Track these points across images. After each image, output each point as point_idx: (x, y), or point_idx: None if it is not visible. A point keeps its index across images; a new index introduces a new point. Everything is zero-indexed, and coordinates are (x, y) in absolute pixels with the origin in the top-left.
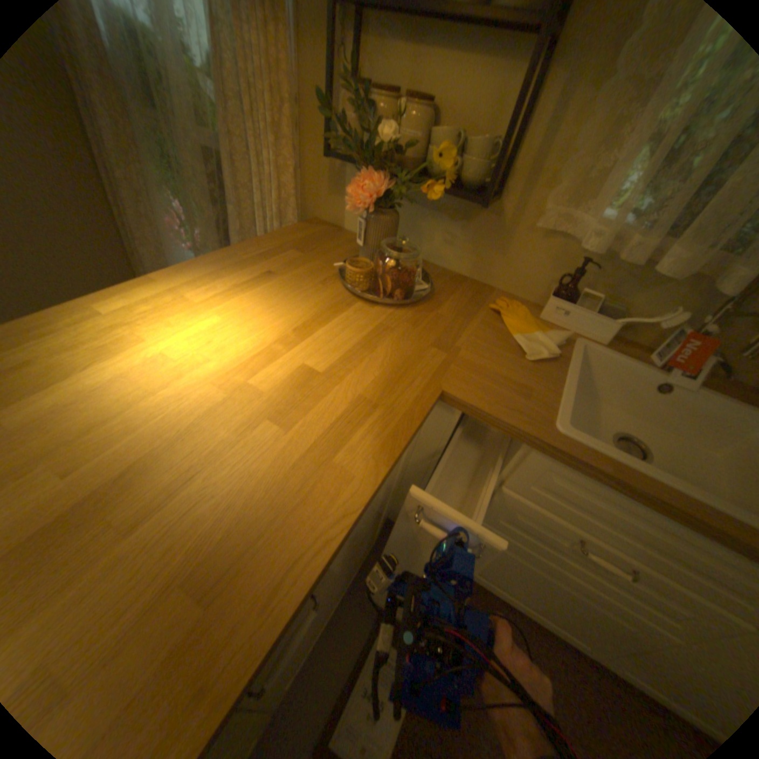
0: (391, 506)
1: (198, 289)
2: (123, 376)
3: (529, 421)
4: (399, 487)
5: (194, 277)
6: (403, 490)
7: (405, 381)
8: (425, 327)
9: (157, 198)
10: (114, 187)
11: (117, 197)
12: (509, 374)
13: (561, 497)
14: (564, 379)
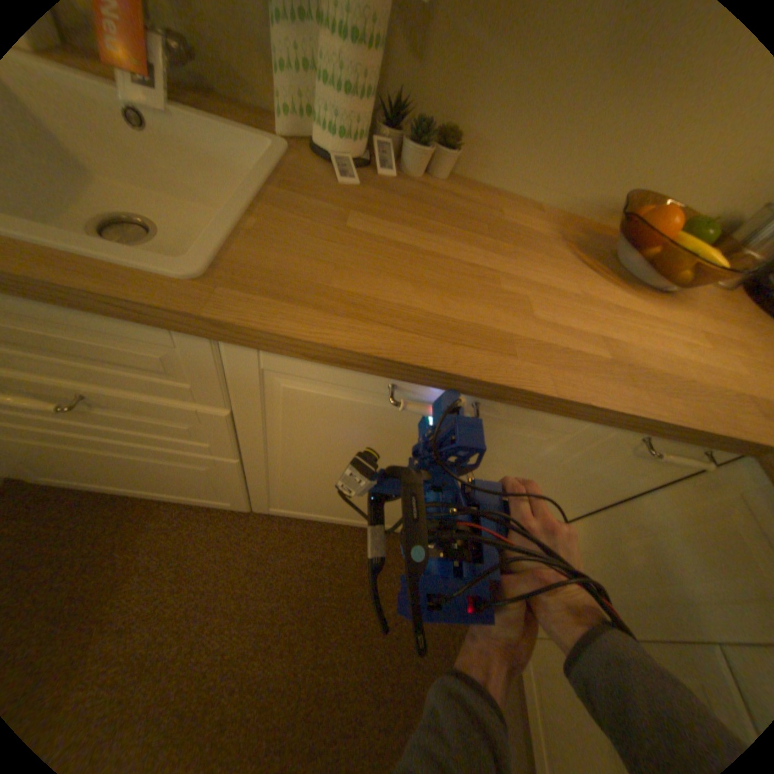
0: None
1: None
2: None
3: None
4: None
5: None
6: None
7: None
8: None
9: None
10: None
11: None
12: None
13: None
14: None
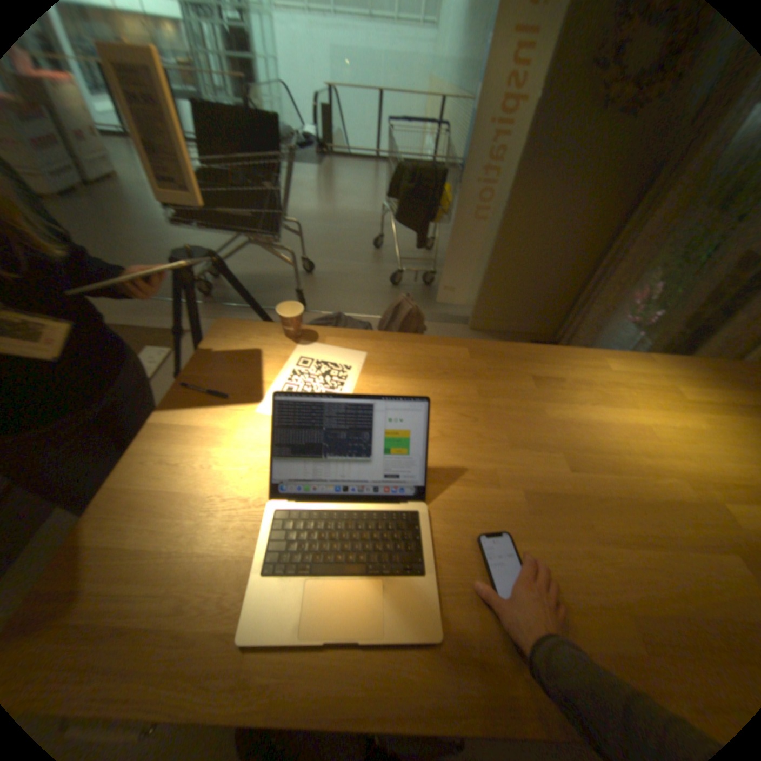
0: None
1: (695, 387)
2: (621, 427)
3: None
4: None
5: (694, 374)
6: None
7: None
8: None
9: (651, 276)
10: (616, 255)
11: (611, 262)
12: None
13: None
14: None
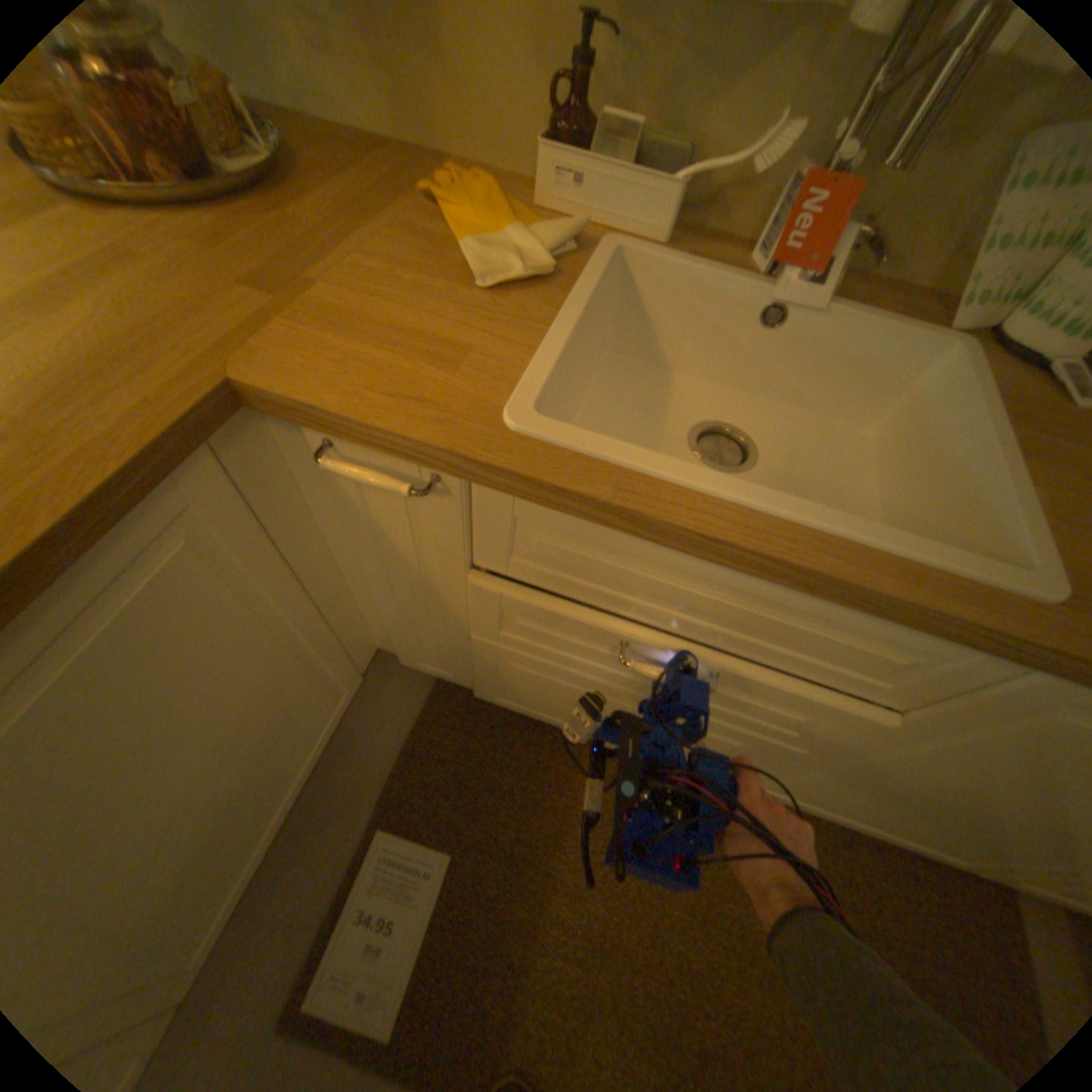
0: (356, 632)
1: None
2: None
3: (438, 414)
4: (340, 601)
5: None
6: (361, 603)
7: (124, 370)
8: (238, 244)
9: None
10: None
11: None
12: (421, 321)
13: (561, 565)
14: (551, 316)
